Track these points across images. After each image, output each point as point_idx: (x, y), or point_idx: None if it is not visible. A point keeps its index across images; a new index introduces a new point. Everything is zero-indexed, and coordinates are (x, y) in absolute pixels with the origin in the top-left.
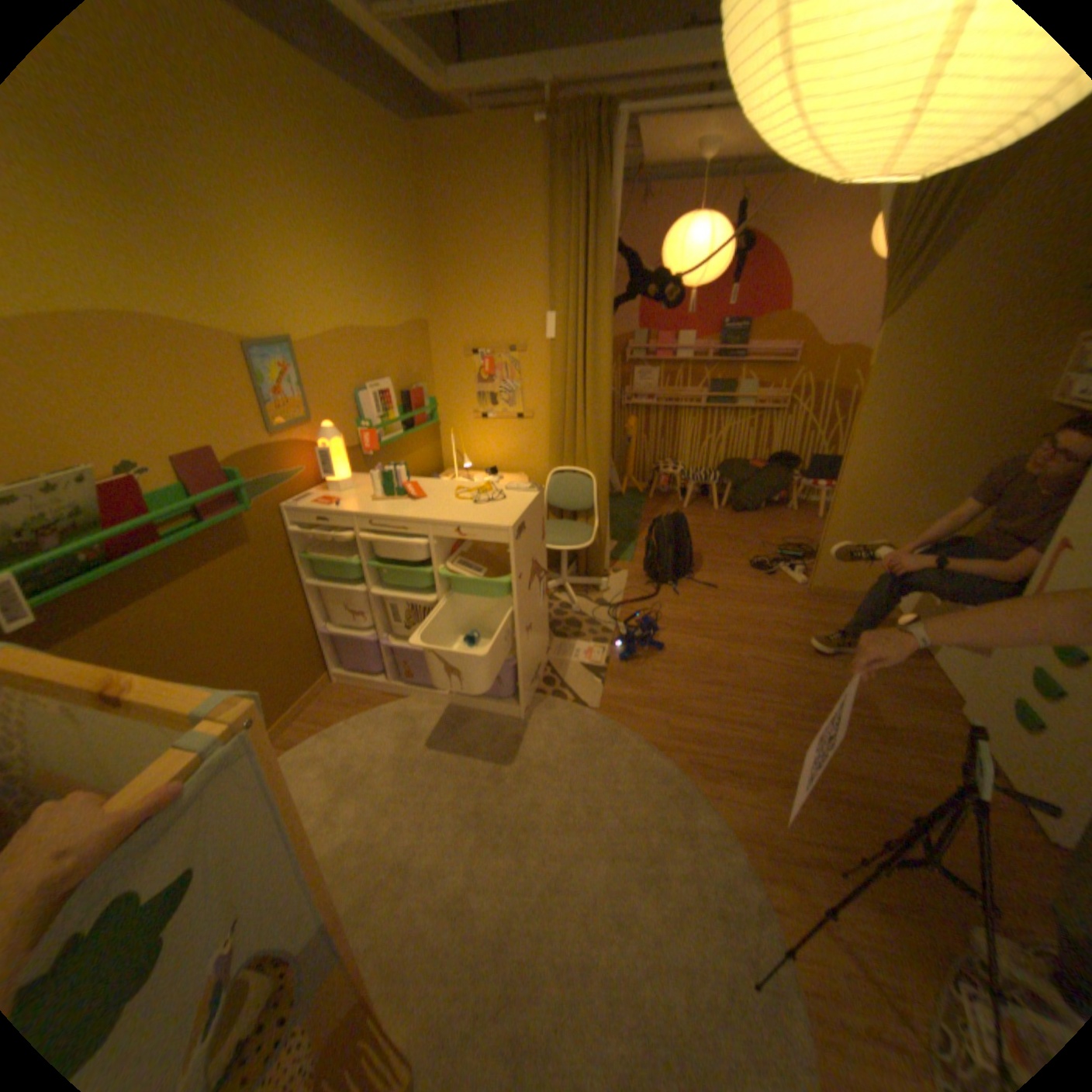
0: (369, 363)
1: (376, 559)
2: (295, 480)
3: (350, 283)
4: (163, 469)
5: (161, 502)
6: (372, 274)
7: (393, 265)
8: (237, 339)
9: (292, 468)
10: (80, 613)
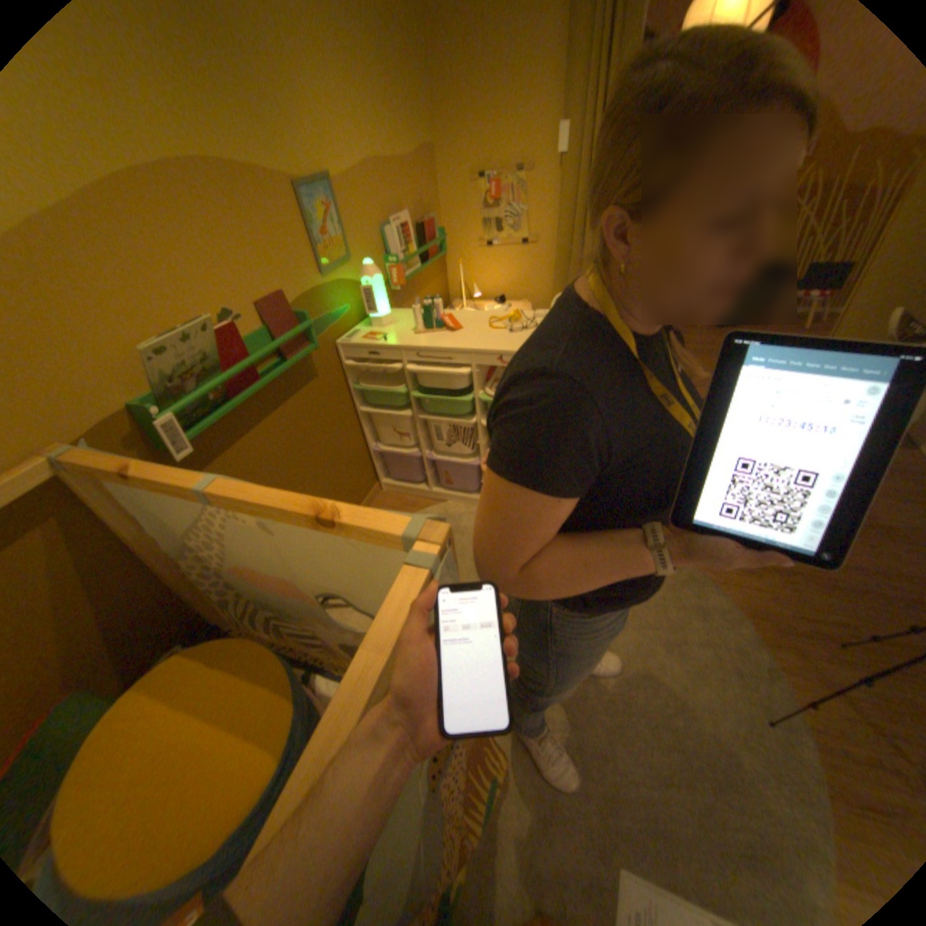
0: (390, 195)
1: (419, 387)
2: (343, 317)
3: (369, 106)
4: (250, 313)
5: (254, 344)
6: (386, 92)
7: (403, 80)
8: (287, 177)
9: (340, 306)
10: (214, 441)
